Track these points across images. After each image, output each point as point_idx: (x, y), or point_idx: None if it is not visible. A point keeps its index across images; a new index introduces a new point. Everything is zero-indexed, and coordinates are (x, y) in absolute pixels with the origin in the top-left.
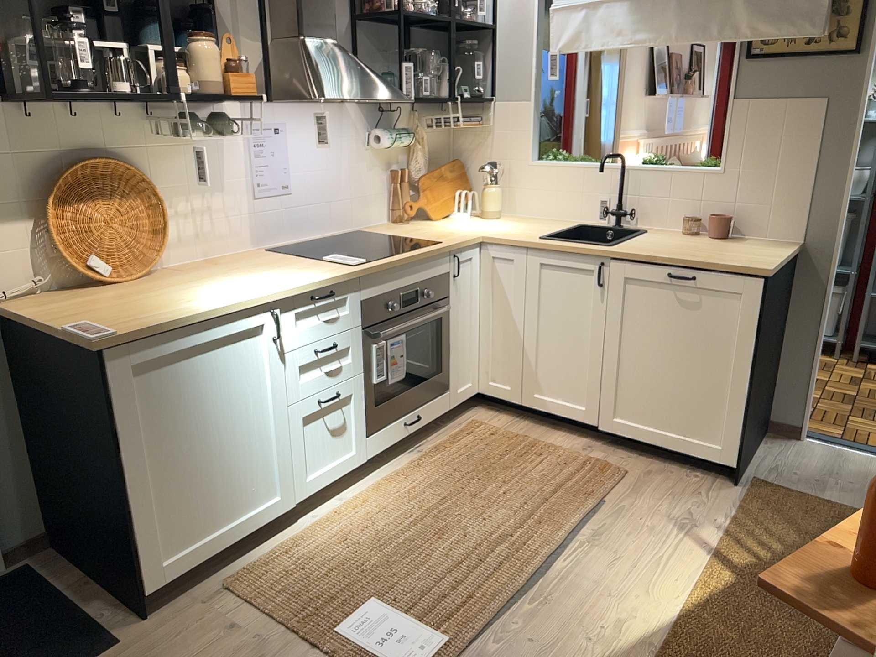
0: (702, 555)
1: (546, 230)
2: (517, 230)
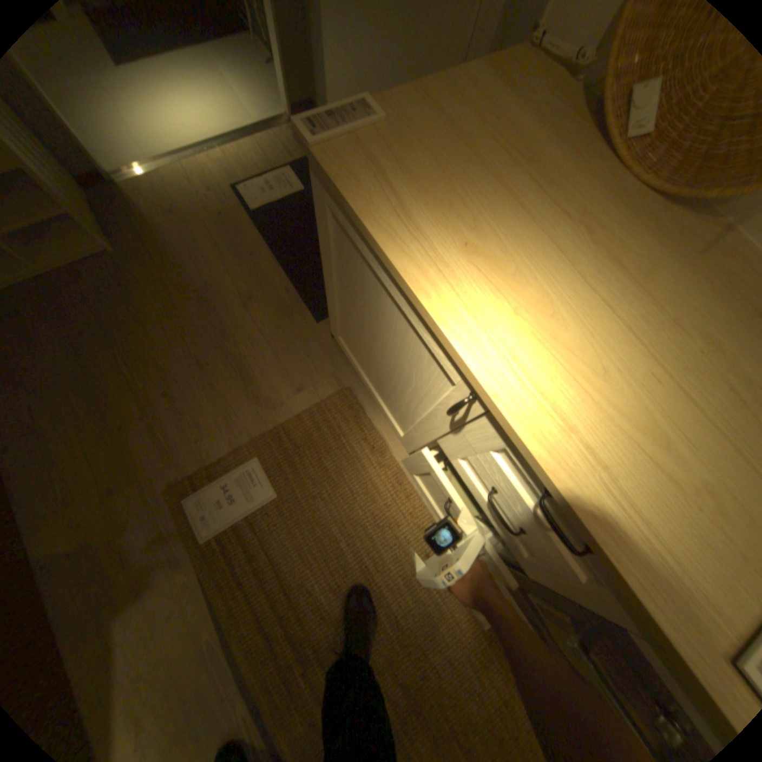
0: None
1: None
2: None
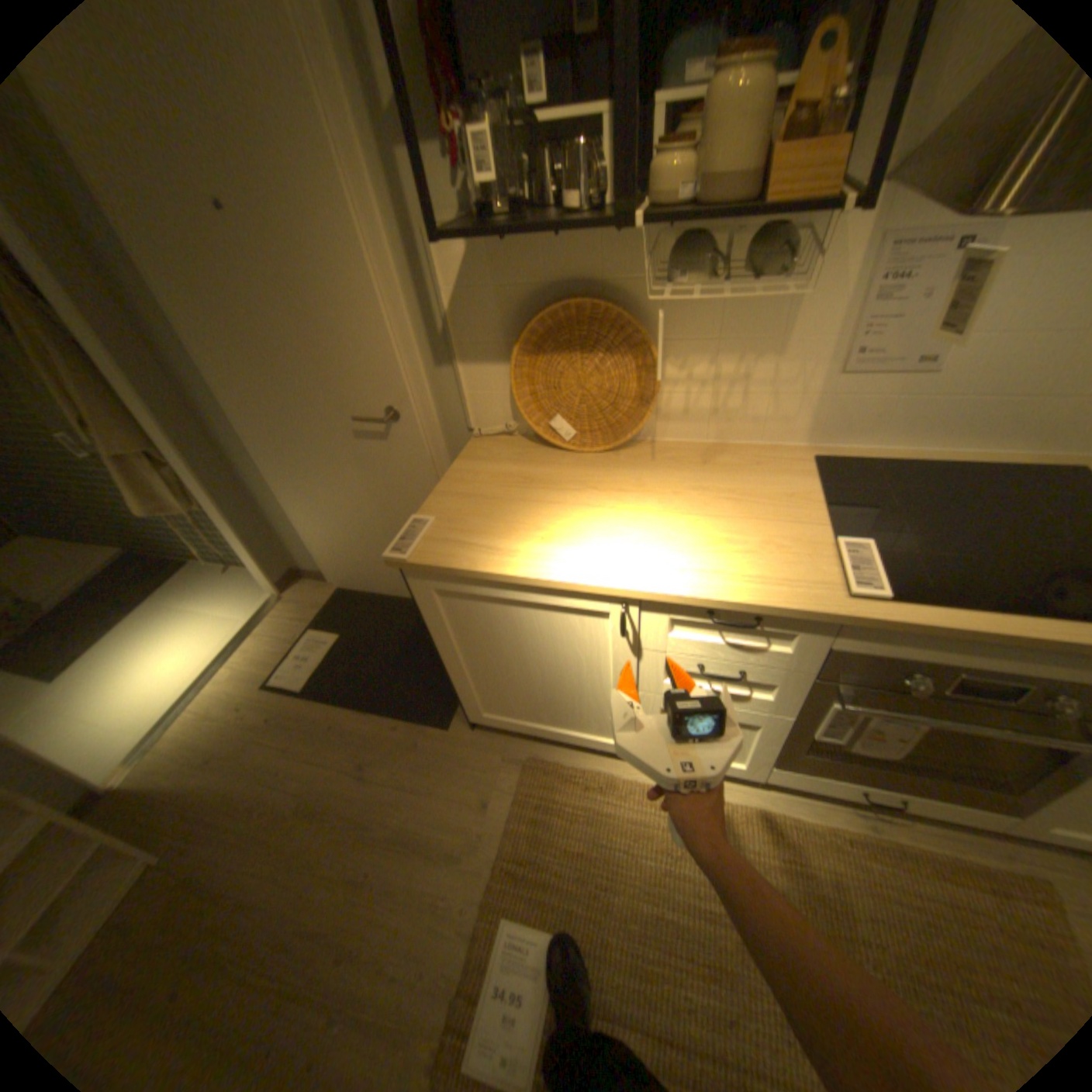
0: None
1: None
2: None
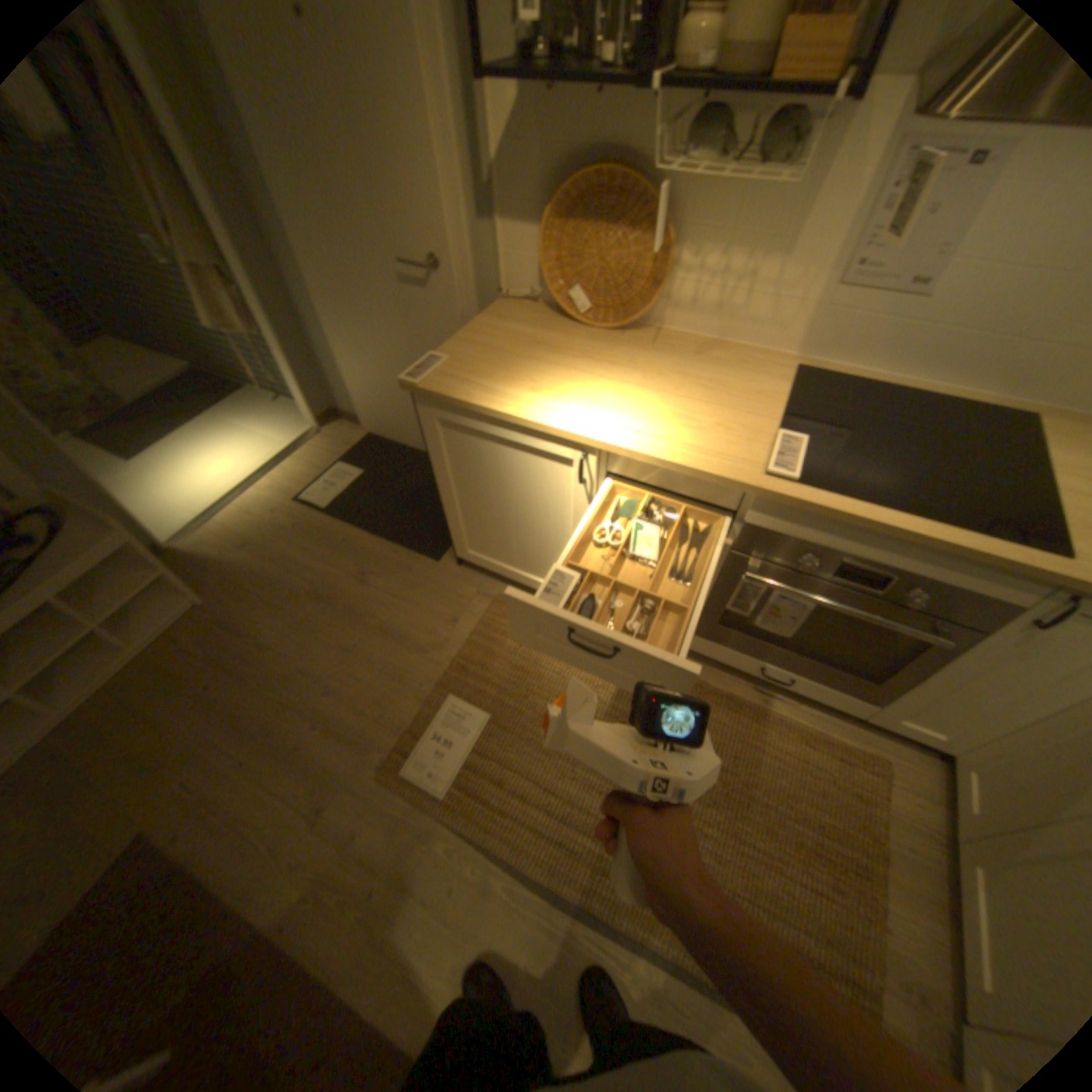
0: None
1: None
2: None
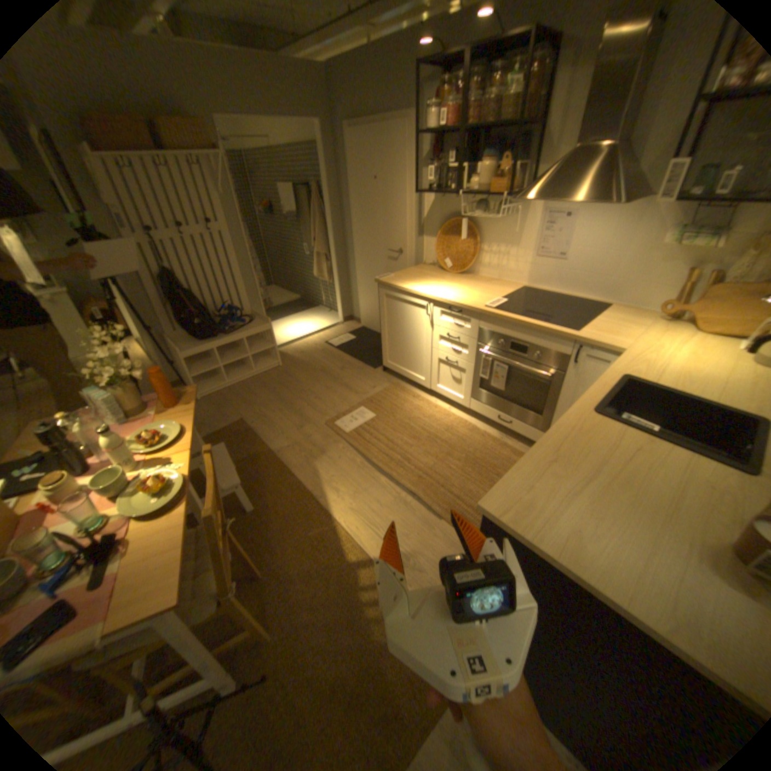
0: (375, 554)
1: (689, 388)
2: (681, 371)
